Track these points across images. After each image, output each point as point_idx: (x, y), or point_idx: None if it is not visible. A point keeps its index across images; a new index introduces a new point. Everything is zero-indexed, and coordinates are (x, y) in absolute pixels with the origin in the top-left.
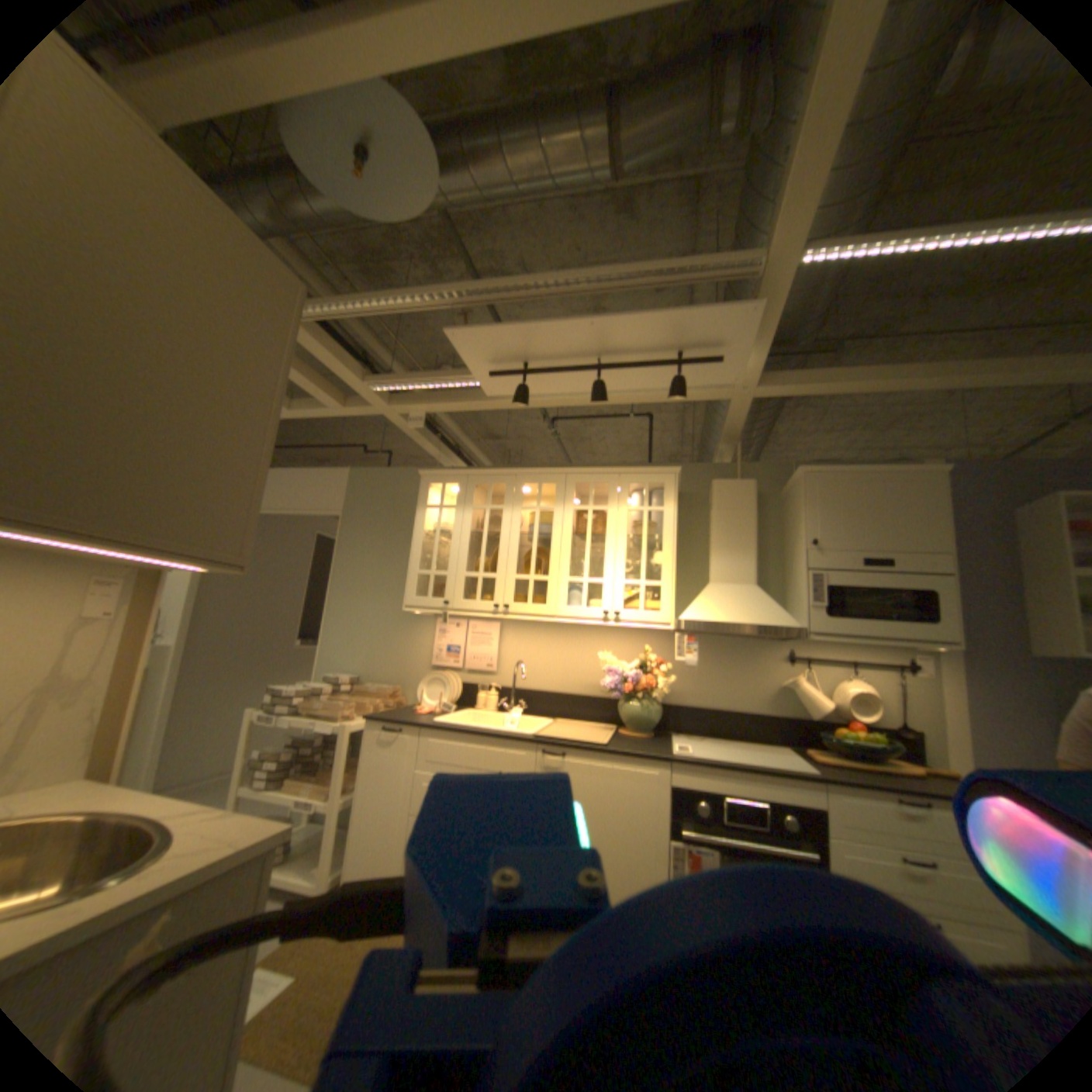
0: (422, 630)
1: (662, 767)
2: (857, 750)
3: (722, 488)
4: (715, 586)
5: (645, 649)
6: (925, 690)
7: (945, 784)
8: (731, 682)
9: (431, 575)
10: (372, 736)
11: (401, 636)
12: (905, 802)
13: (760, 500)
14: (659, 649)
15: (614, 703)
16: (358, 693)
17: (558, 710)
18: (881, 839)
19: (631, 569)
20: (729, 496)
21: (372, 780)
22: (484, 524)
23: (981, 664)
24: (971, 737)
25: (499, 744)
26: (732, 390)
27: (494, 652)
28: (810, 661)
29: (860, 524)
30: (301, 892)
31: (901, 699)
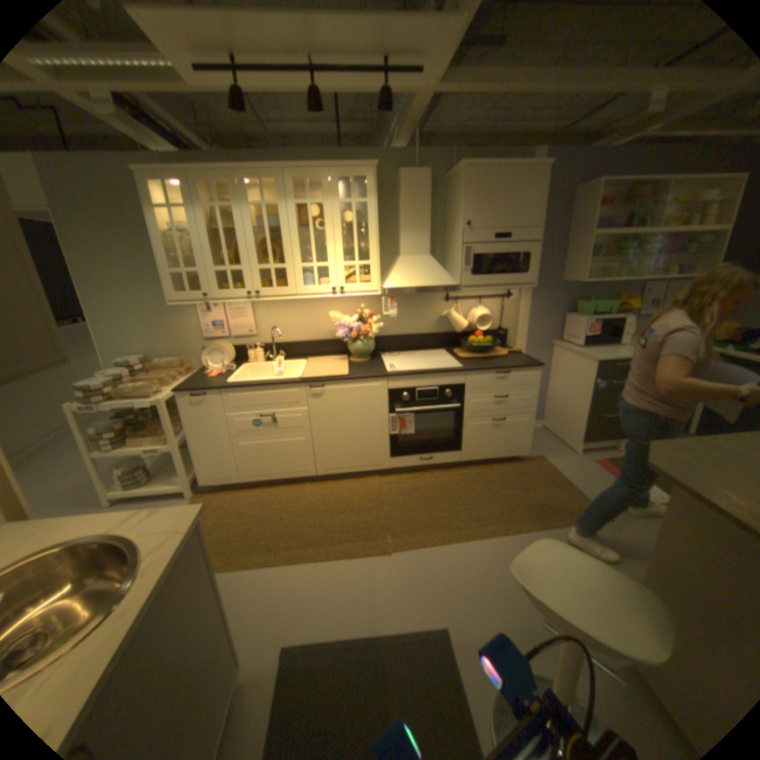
0: (186, 313)
1: (383, 381)
2: (478, 348)
3: (408, 178)
4: (405, 259)
5: (362, 308)
6: (512, 307)
7: (516, 358)
8: (413, 318)
9: (179, 269)
10: (186, 402)
11: (169, 320)
12: (499, 374)
13: (432, 184)
14: (368, 303)
15: (346, 345)
16: (152, 370)
17: (308, 353)
18: (487, 391)
19: (344, 248)
20: (413, 185)
21: (197, 427)
22: (217, 221)
23: (540, 289)
24: (528, 327)
25: (281, 389)
26: (420, 87)
27: (252, 322)
28: (457, 299)
29: (496, 210)
30: (173, 493)
31: (500, 314)
